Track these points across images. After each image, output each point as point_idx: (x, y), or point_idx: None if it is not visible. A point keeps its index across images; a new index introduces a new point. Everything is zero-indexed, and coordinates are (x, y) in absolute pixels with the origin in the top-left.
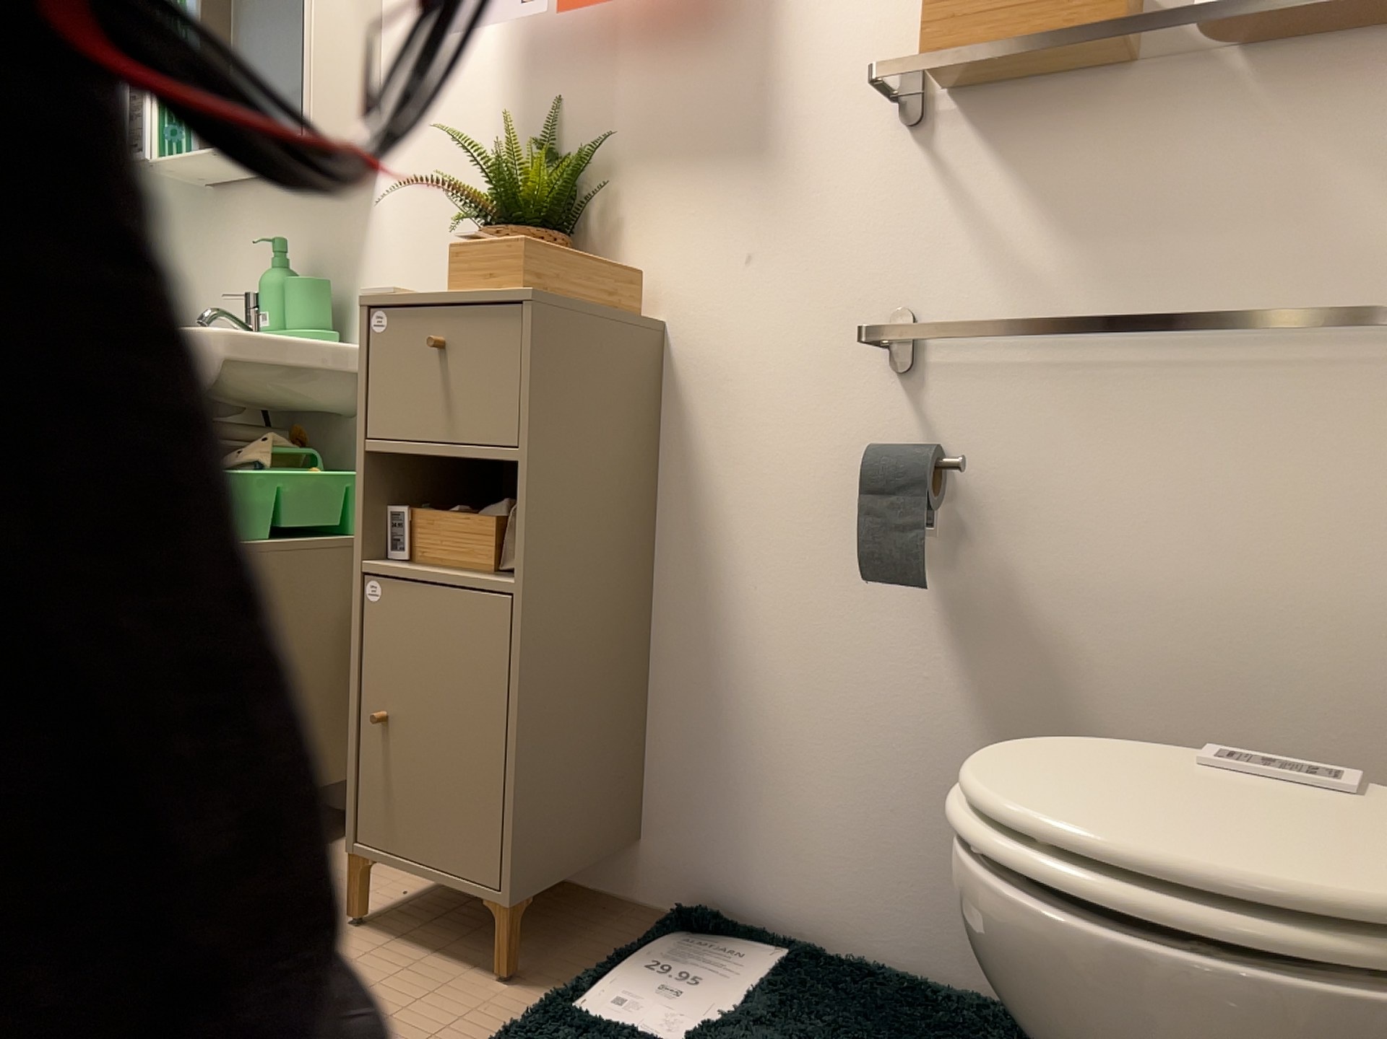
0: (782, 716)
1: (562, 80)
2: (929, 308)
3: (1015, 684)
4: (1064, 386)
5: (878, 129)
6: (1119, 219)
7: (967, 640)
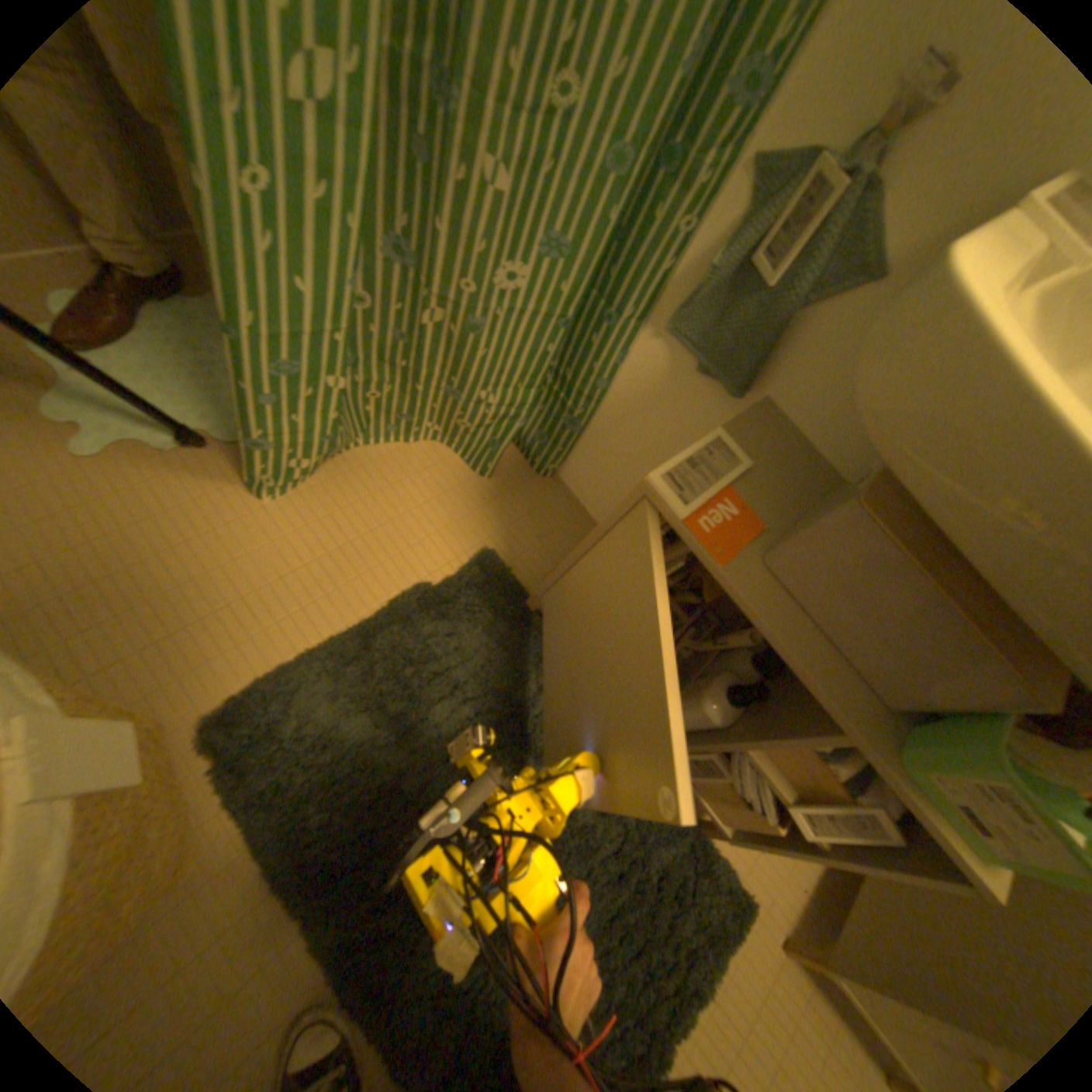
0: None
1: None
2: None
3: None
4: None
5: None
6: None
7: None
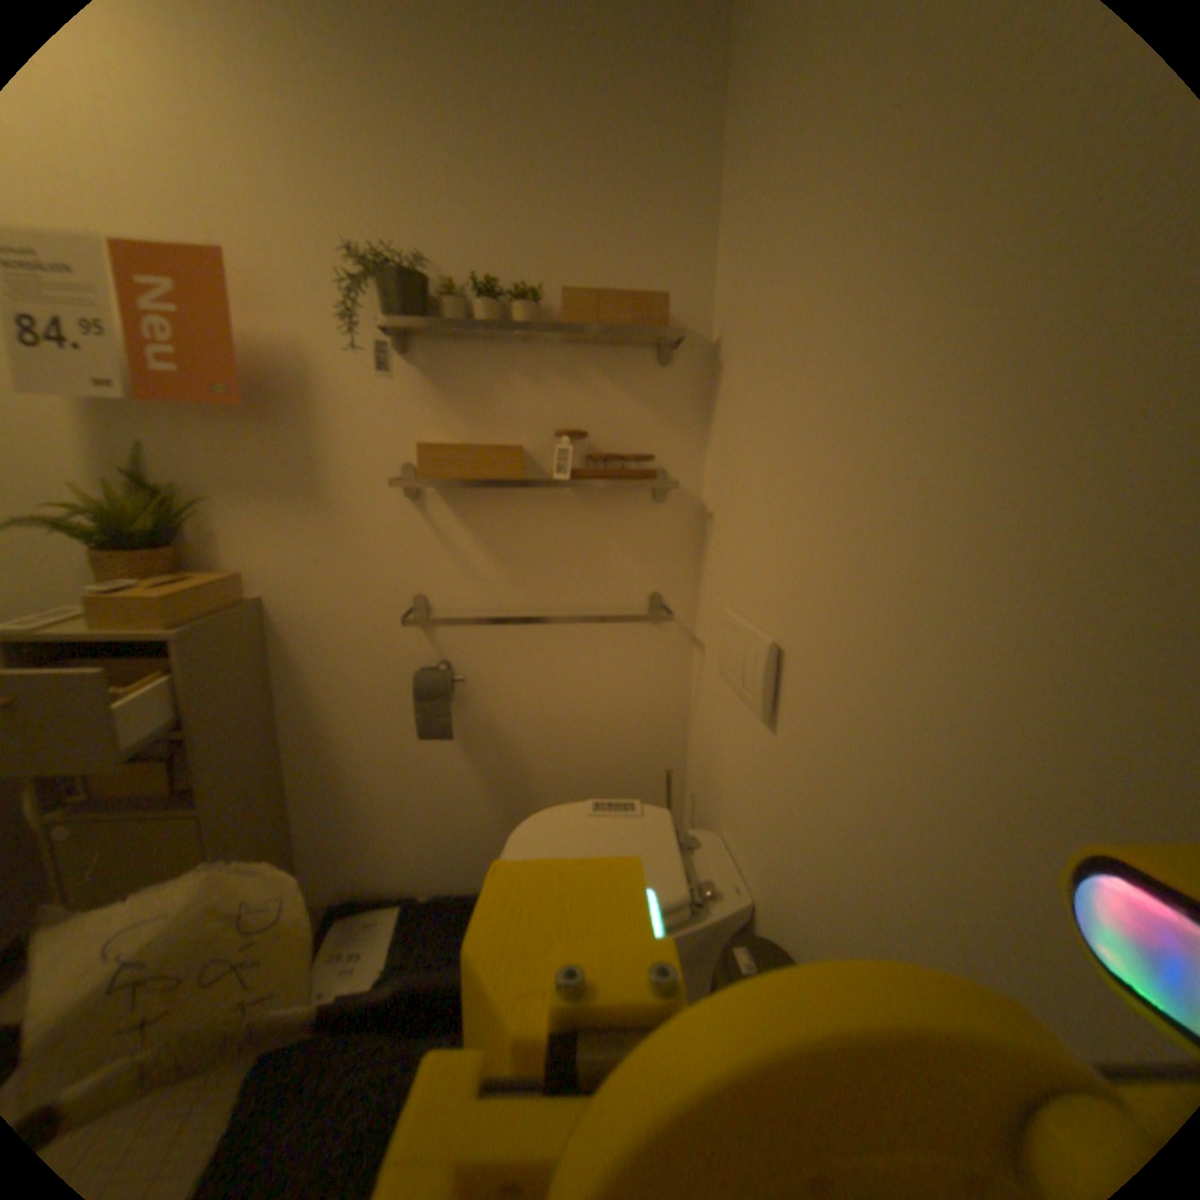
0: (378, 800)
1: (134, 422)
2: (437, 591)
3: (499, 763)
4: (510, 630)
5: (395, 493)
6: (529, 553)
7: (474, 748)
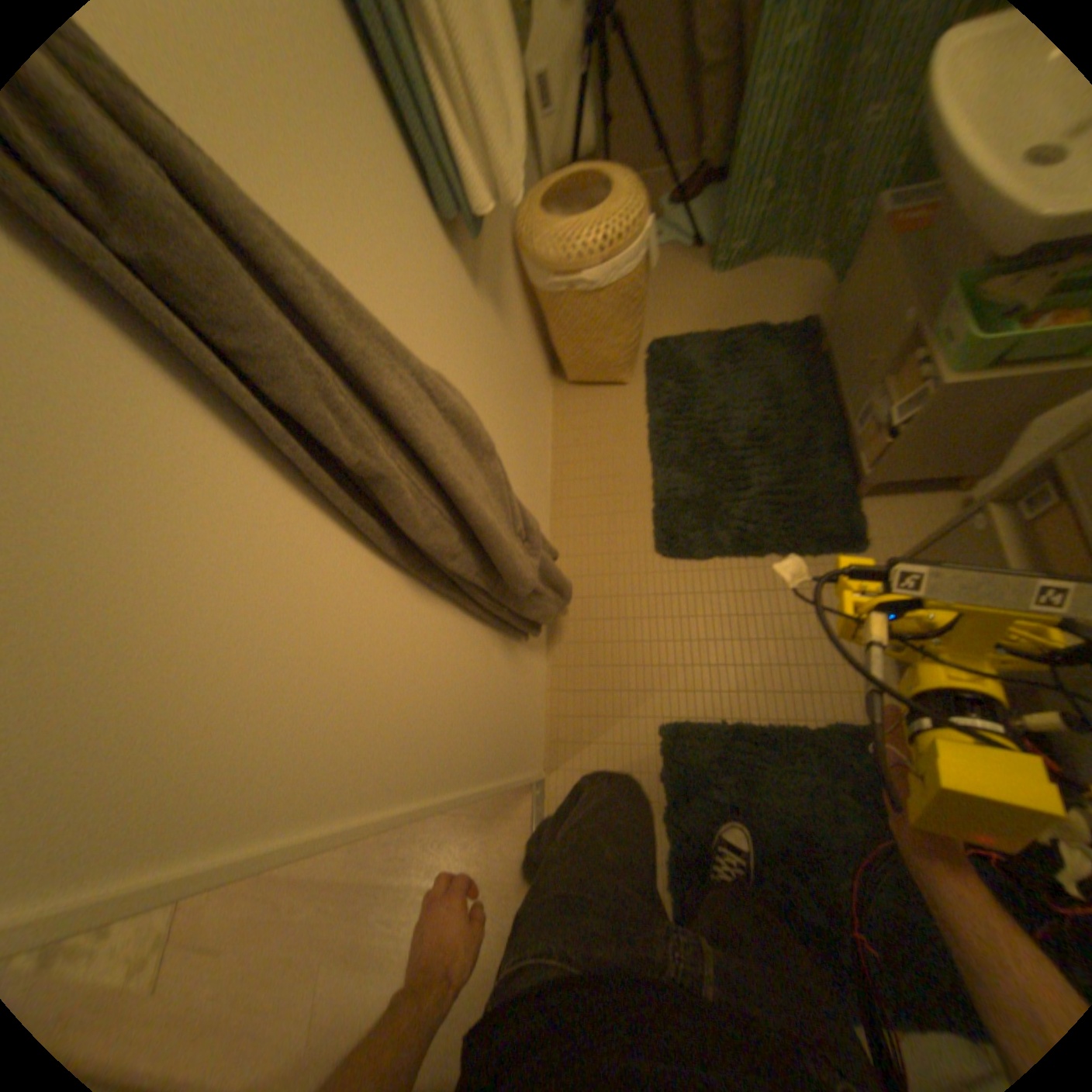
0: None
1: None
2: None
3: None
4: None
5: None
6: None
7: None
